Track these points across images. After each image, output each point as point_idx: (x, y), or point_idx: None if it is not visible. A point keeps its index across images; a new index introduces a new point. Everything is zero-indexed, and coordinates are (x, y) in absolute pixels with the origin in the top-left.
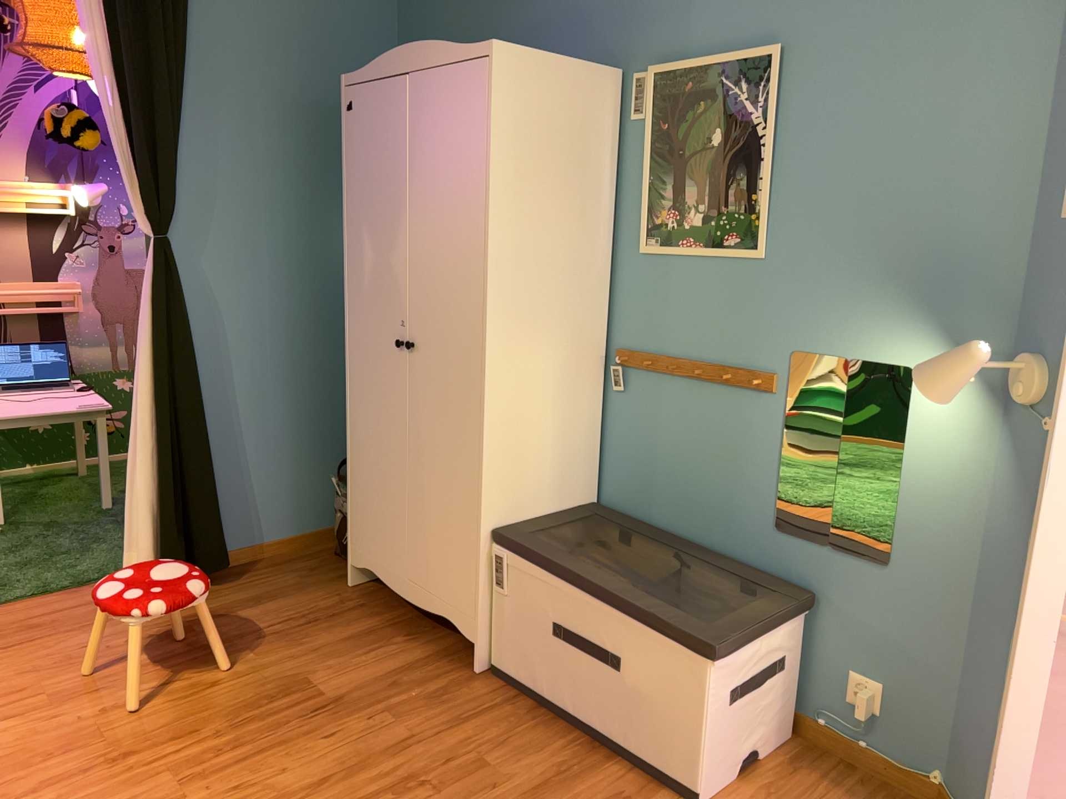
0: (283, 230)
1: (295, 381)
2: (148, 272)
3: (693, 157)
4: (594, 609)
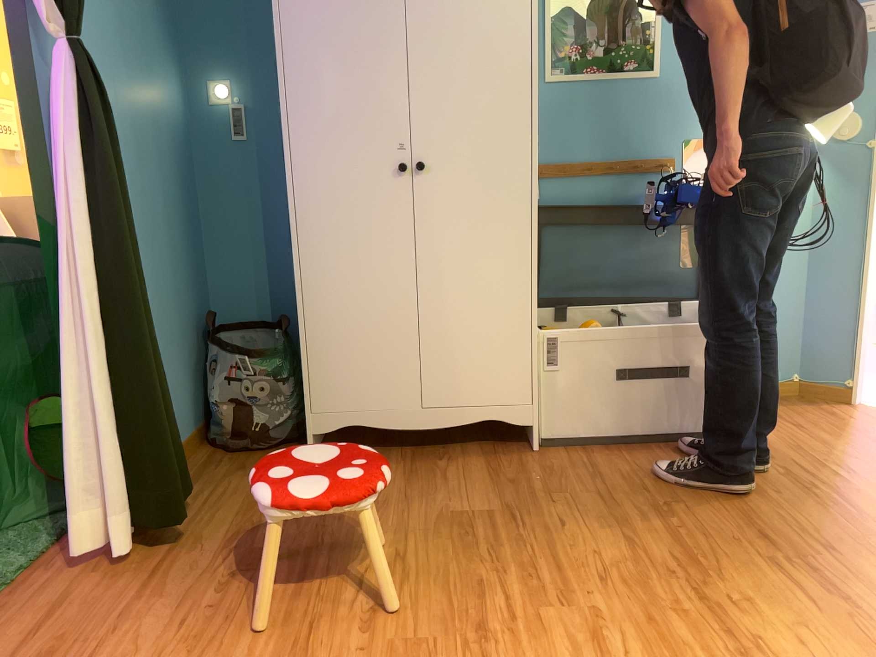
0: (124, 68)
1: (155, 261)
2: (65, 94)
3: (592, 3)
4: (654, 342)
